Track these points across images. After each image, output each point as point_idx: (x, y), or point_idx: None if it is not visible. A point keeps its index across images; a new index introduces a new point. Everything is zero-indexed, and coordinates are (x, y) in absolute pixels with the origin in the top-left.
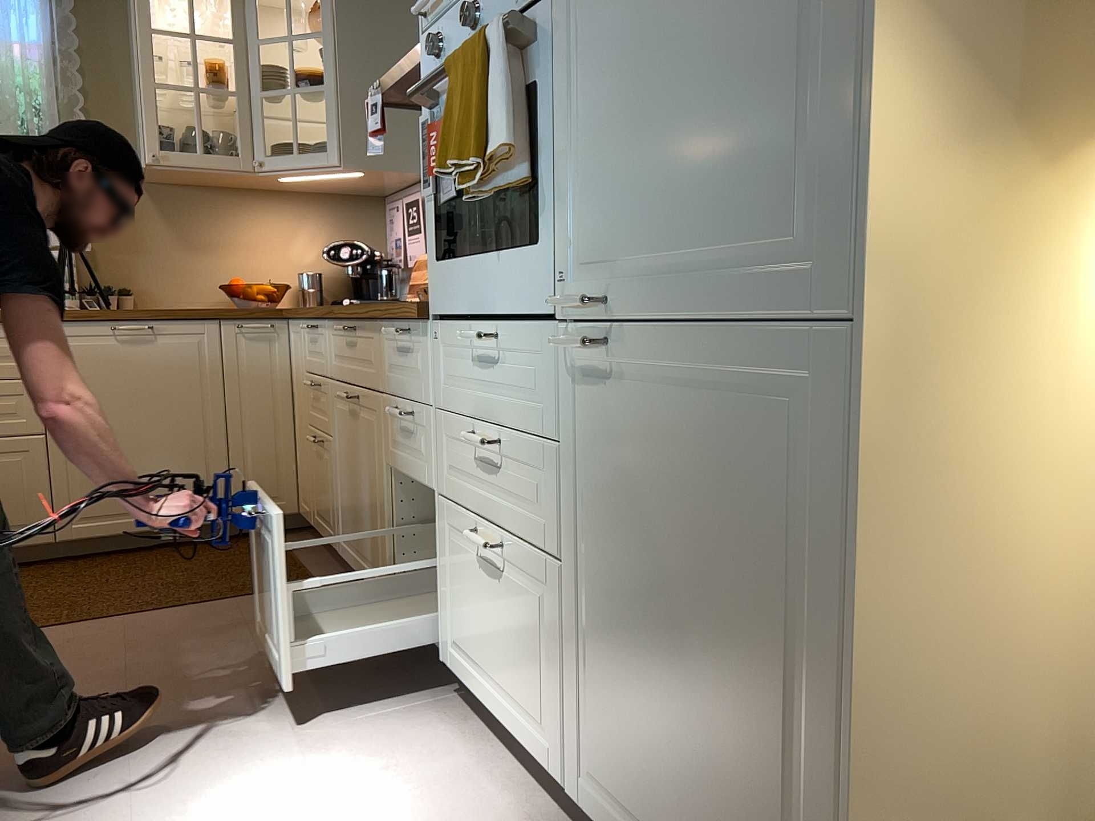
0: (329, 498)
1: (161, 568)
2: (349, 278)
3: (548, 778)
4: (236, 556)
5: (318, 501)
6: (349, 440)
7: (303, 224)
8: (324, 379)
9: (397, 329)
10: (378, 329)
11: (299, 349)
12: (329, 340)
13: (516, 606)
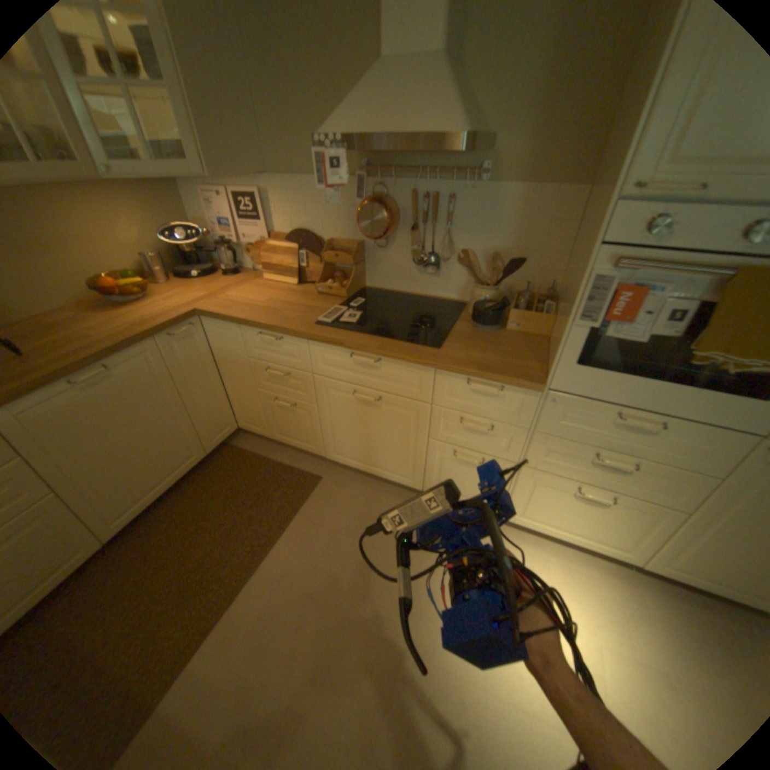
0: (309, 432)
1: (201, 513)
2: (169, 247)
3: (620, 560)
4: (235, 477)
5: (283, 430)
6: (358, 414)
7: (118, 208)
8: (298, 371)
9: (487, 384)
10: (434, 371)
11: (231, 341)
12: (315, 353)
13: (617, 515)
